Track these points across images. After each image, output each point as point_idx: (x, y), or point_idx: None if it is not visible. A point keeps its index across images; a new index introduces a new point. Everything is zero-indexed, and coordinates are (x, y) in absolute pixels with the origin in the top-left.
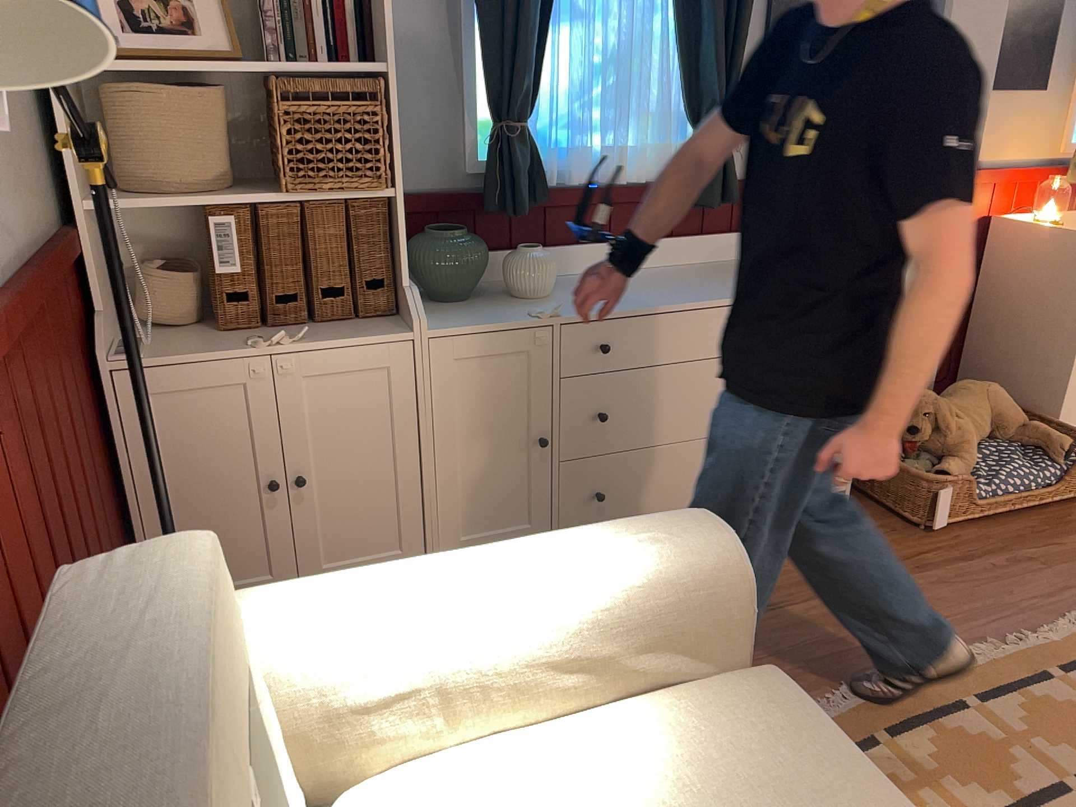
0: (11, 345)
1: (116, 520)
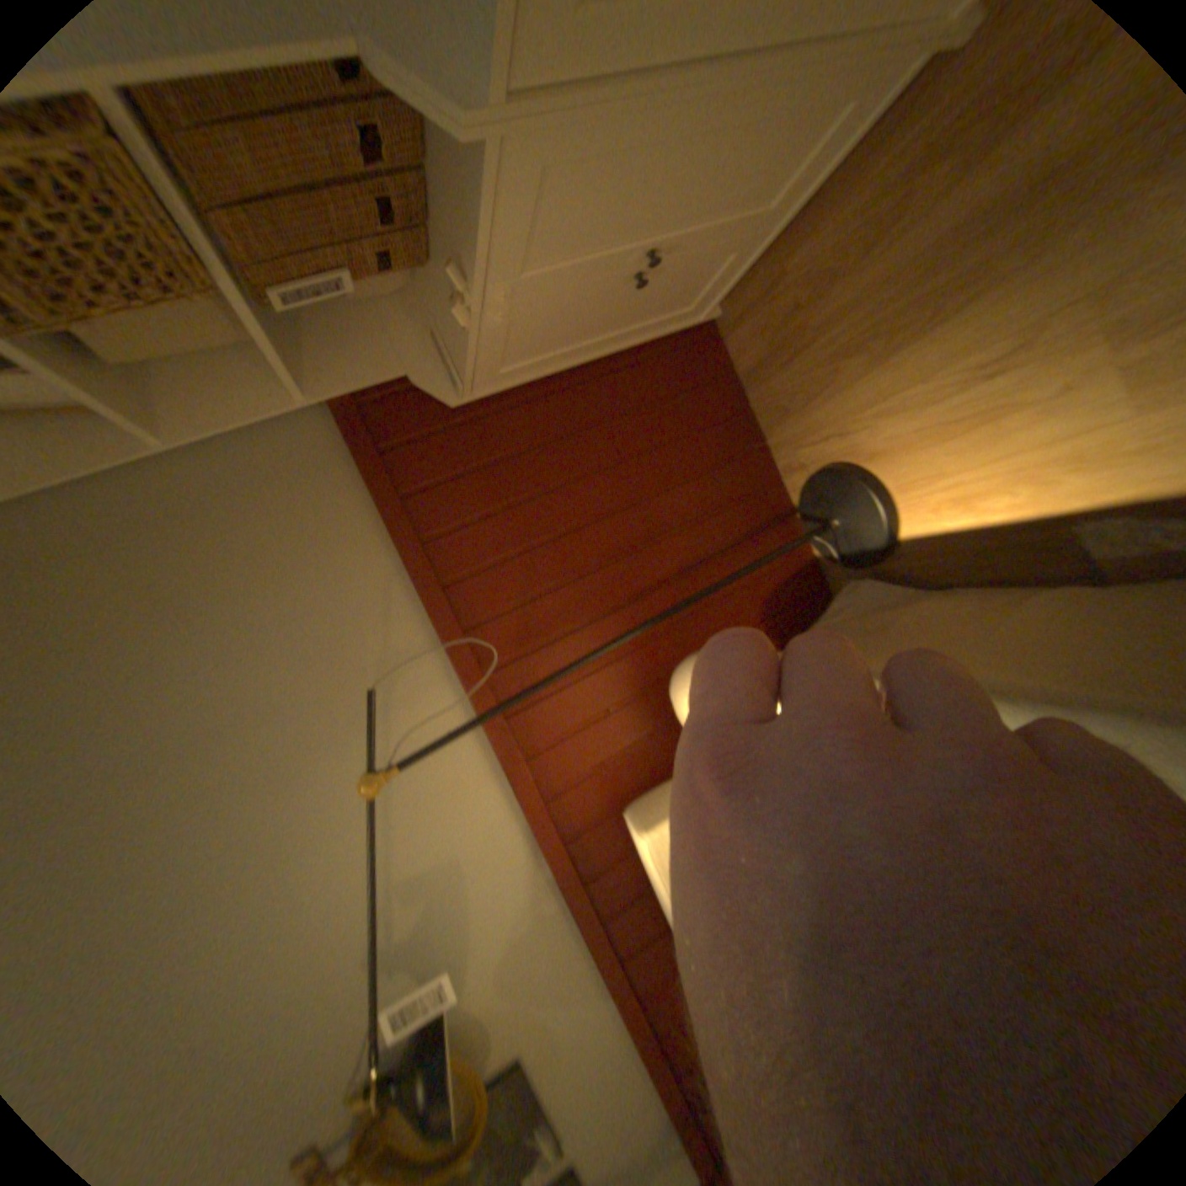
0: (474, 626)
1: (598, 373)
